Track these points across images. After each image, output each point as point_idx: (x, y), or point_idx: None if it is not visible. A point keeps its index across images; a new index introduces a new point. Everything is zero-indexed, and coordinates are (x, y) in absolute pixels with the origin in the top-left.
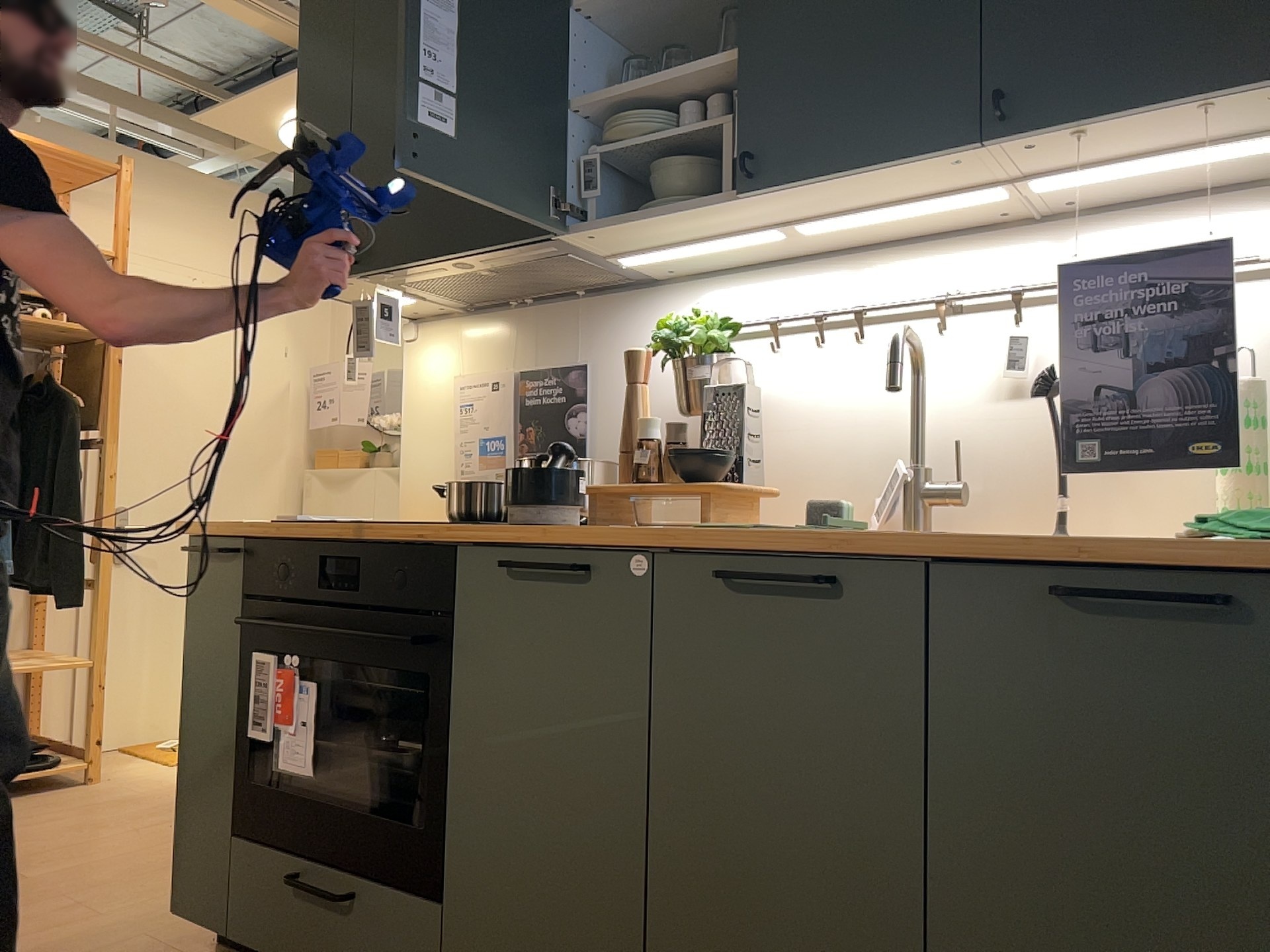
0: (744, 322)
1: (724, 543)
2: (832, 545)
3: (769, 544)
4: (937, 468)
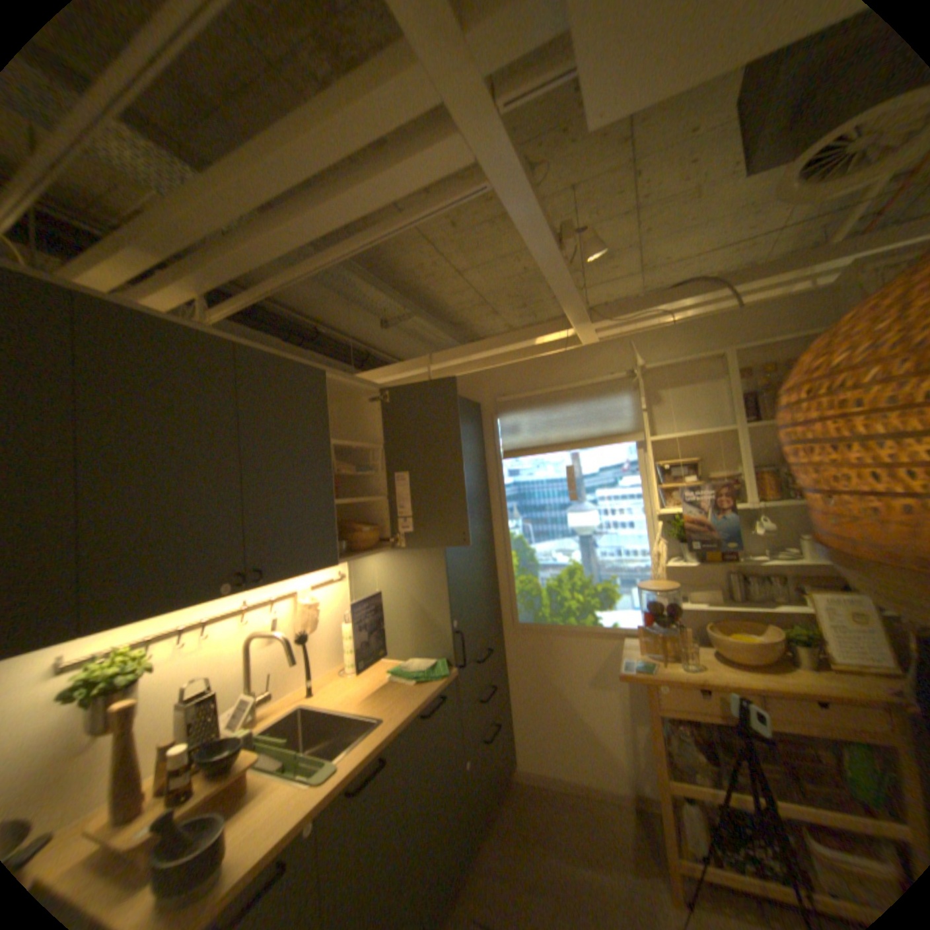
0: (130, 646)
1: (349, 779)
2: (380, 747)
3: (356, 765)
4: (252, 690)
